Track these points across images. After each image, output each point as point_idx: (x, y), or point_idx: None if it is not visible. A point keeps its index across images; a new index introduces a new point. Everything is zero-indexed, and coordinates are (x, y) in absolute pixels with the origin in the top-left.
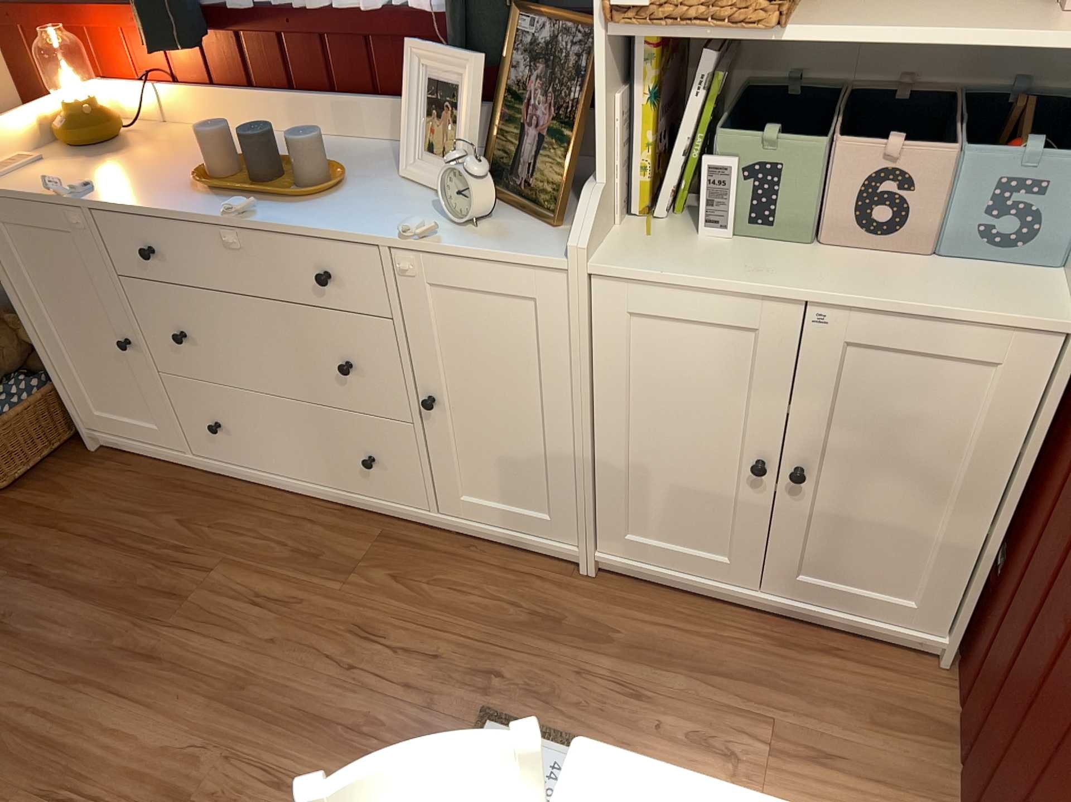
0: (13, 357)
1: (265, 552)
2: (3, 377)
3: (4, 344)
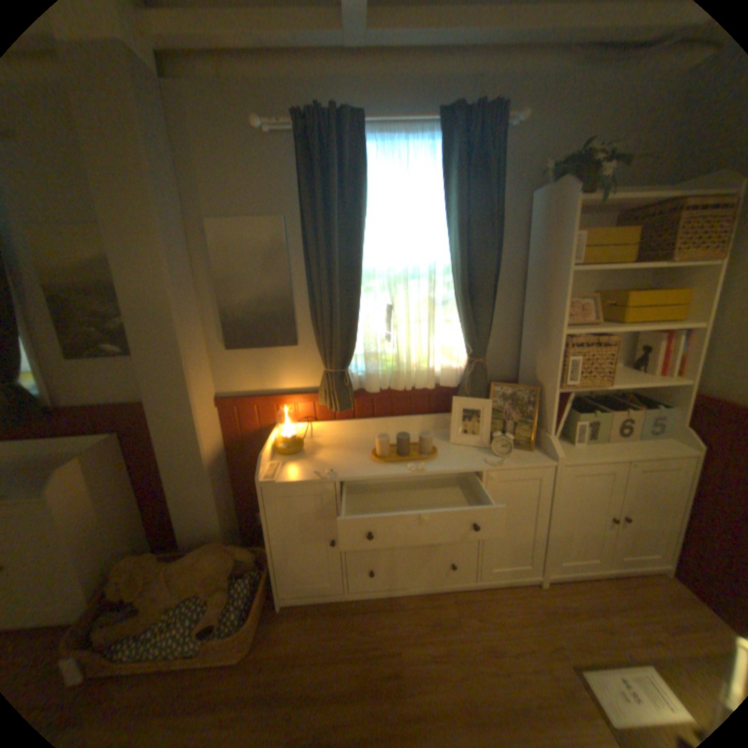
0: (226, 573)
1: (413, 637)
2: (225, 587)
3: (221, 566)
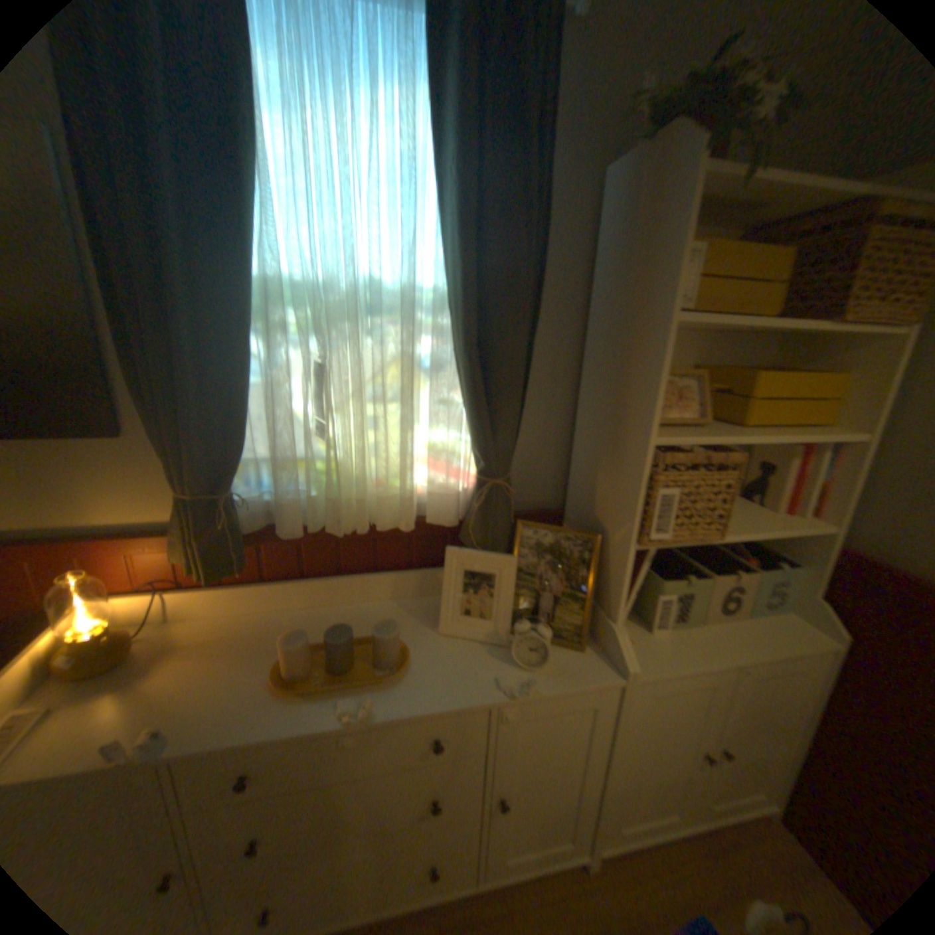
0: None
1: None
2: None
3: None
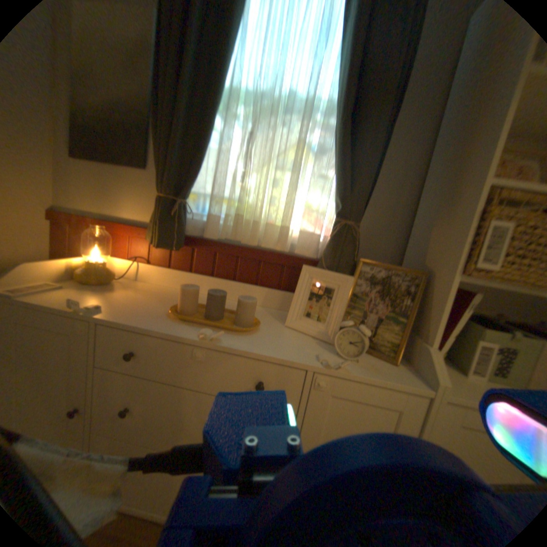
0: None
1: None
2: None
3: None
